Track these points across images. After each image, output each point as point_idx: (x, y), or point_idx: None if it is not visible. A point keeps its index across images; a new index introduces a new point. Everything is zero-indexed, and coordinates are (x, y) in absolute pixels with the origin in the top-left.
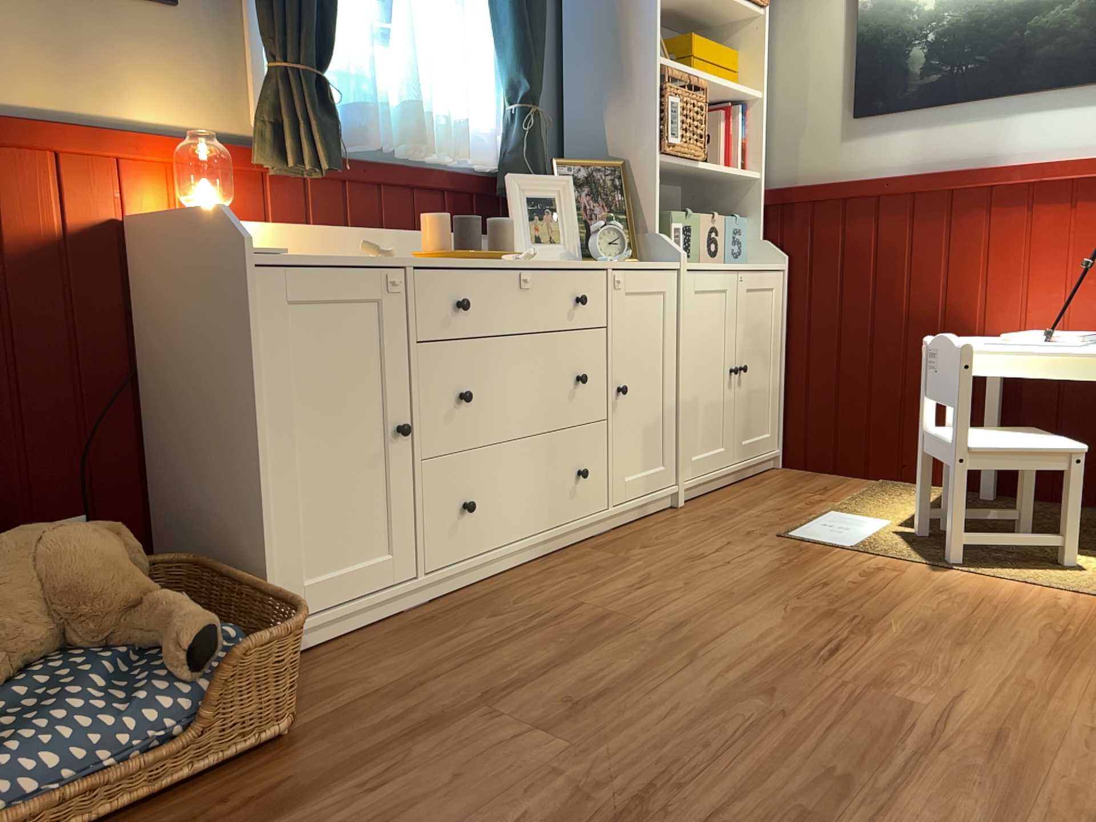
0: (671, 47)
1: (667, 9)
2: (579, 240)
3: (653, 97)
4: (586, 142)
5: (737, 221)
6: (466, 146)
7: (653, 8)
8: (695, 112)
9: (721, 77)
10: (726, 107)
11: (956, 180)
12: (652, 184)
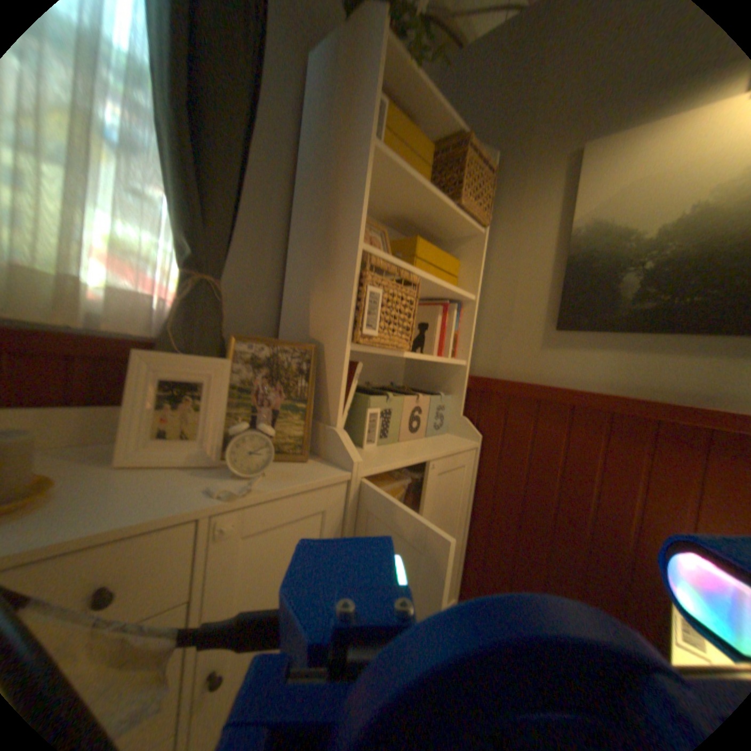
0: (400, 248)
1: (401, 217)
2: (223, 440)
3: (352, 285)
4: (296, 321)
5: (443, 396)
6: (118, 311)
7: (362, 192)
8: (405, 306)
9: (445, 280)
10: (445, 303)
11: (668, 413)
12: (341, 375)
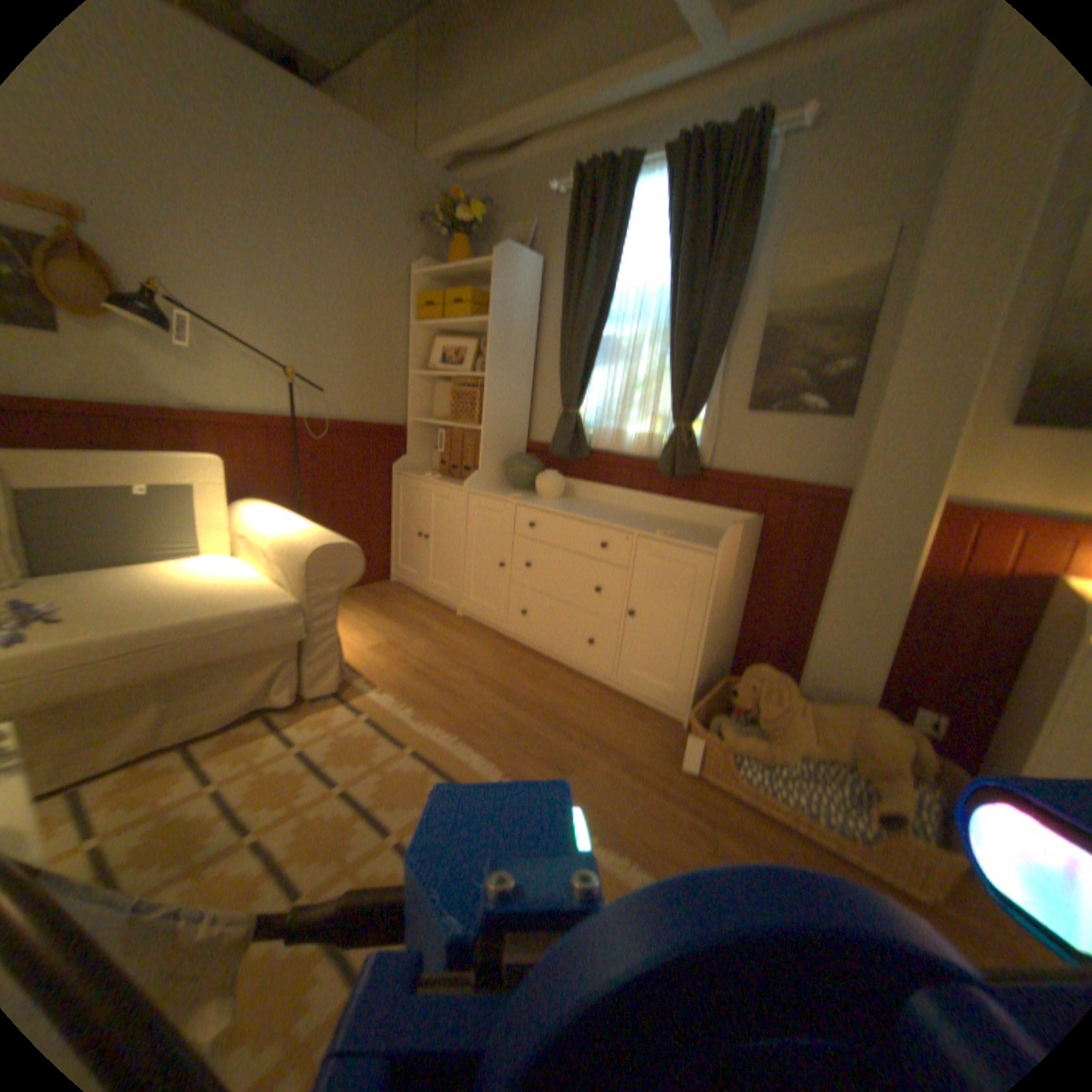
0: None
1: None
2: None
3: None
4: None
5: None
6: None
7: None
8: None
9: None
10: None
11: None
12: None
